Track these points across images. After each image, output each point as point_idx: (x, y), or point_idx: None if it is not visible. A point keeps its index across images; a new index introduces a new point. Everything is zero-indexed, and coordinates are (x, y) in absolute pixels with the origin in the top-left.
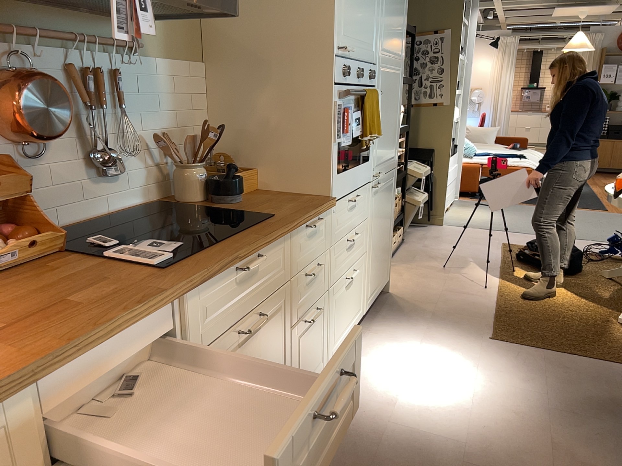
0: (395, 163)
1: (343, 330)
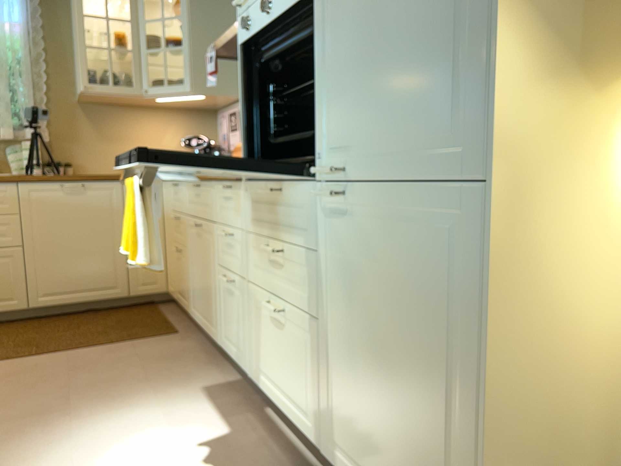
0: (472, 166)
1: (272, 381)
